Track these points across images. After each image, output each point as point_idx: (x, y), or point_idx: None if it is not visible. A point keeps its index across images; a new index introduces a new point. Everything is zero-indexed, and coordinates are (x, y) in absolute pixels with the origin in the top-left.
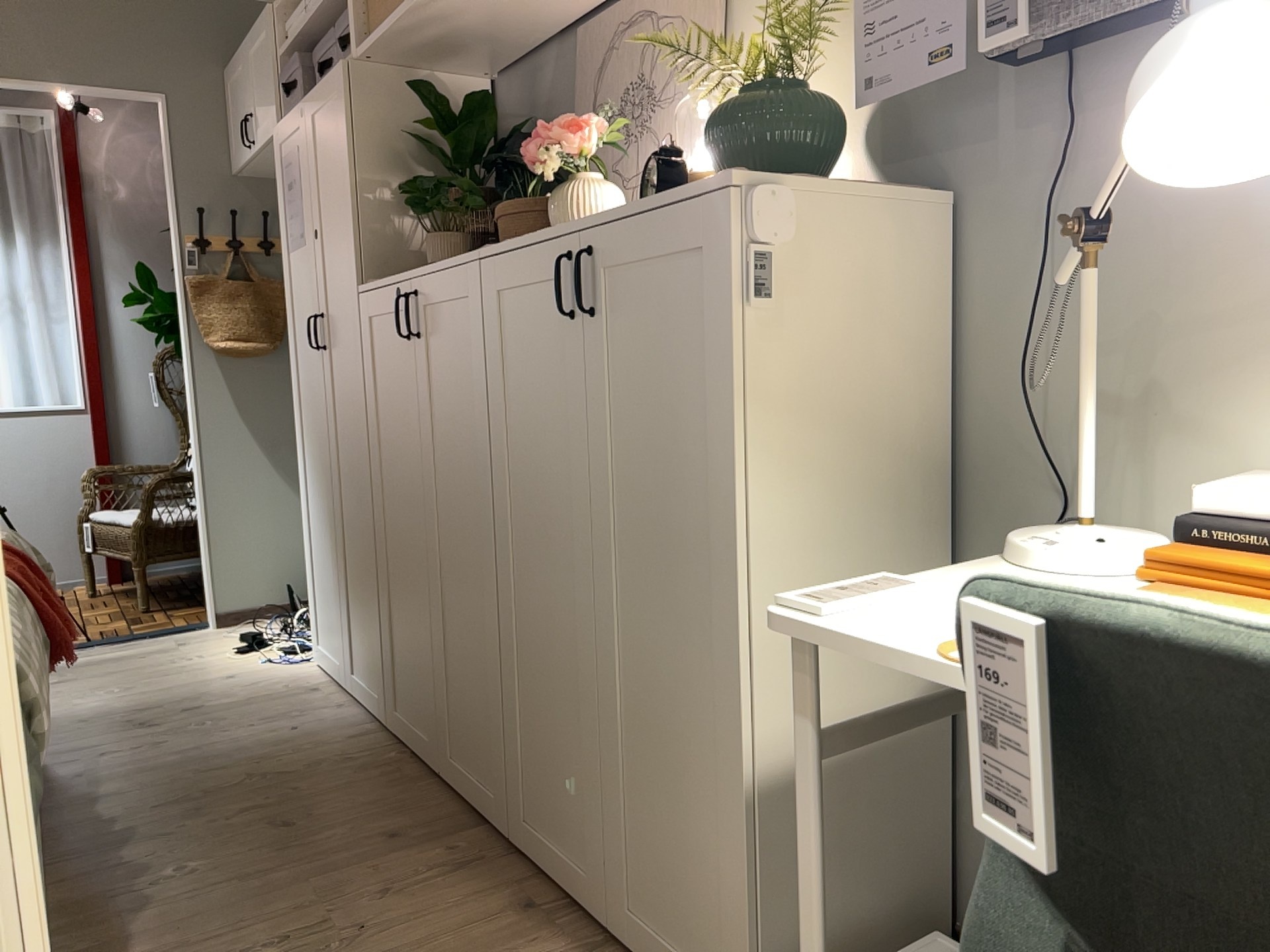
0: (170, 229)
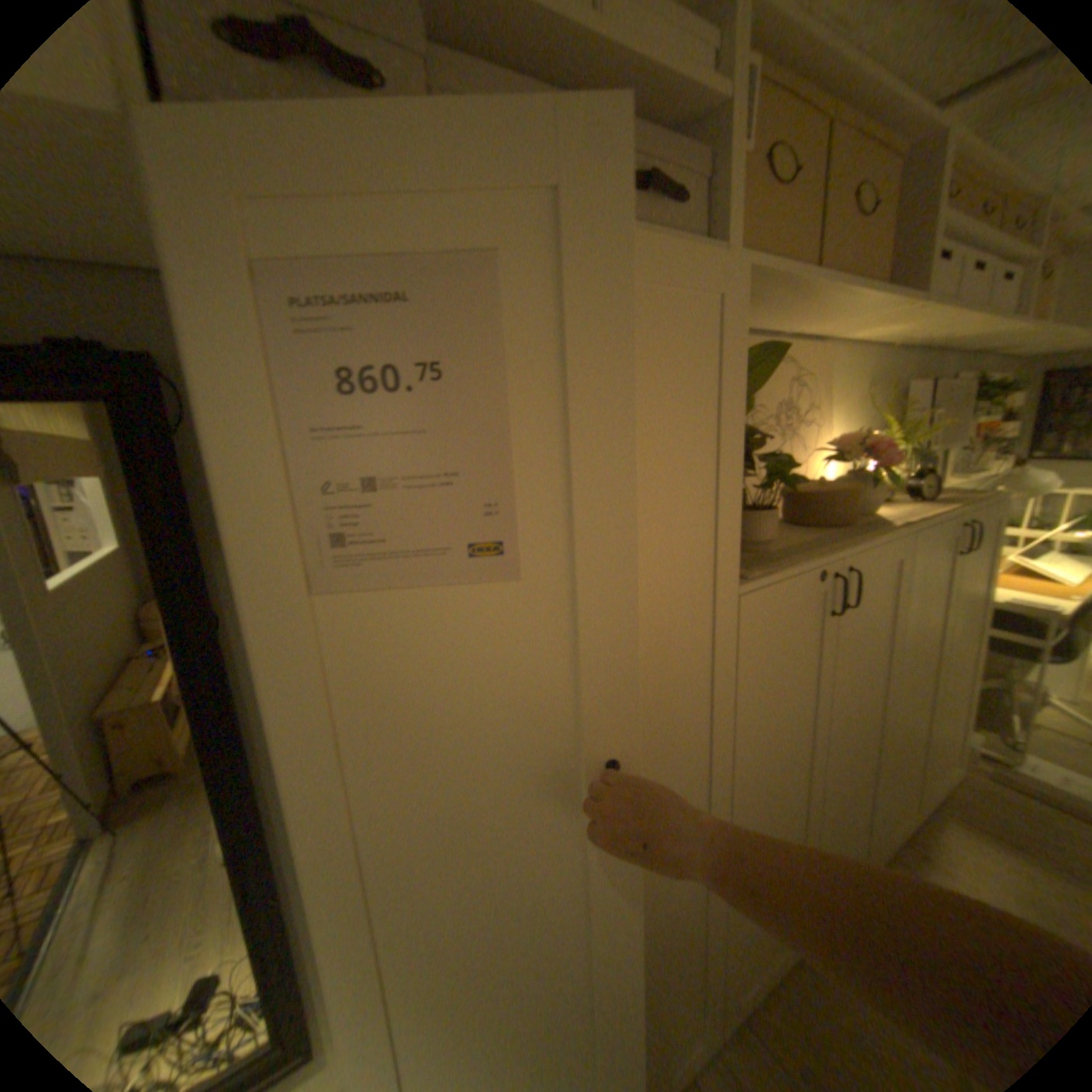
0: None
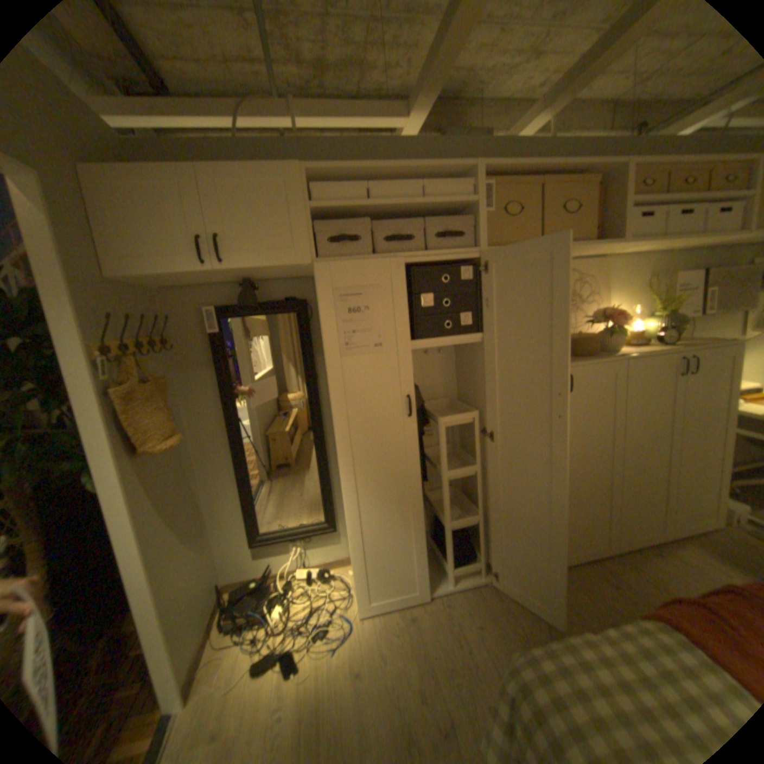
0: (56, 337)
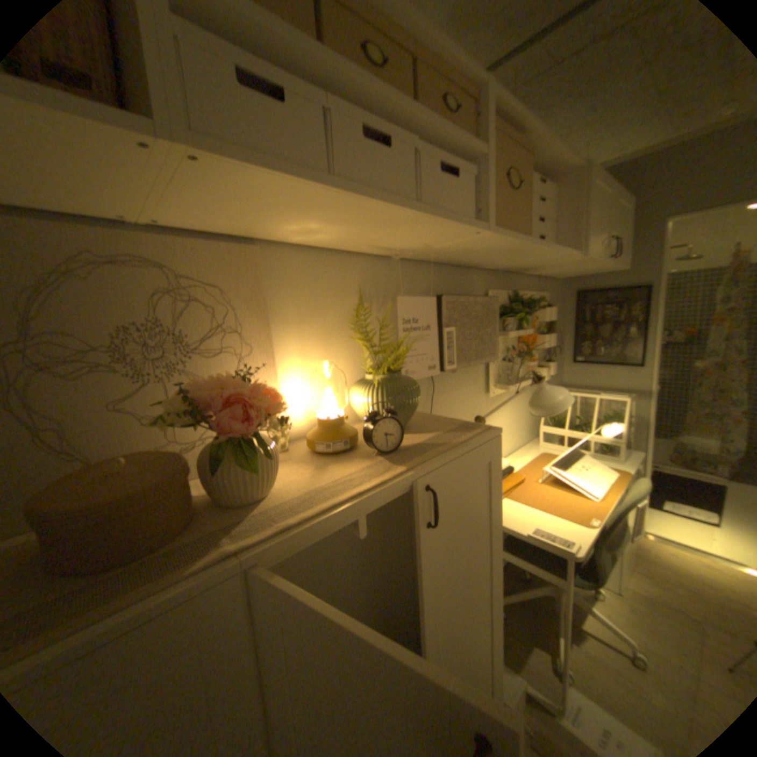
0: None
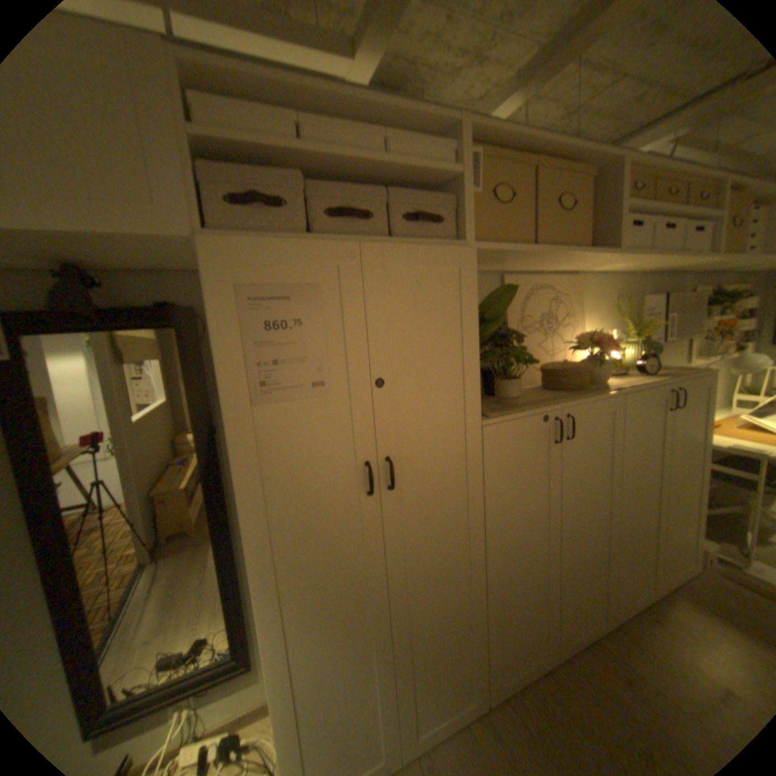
0: None
